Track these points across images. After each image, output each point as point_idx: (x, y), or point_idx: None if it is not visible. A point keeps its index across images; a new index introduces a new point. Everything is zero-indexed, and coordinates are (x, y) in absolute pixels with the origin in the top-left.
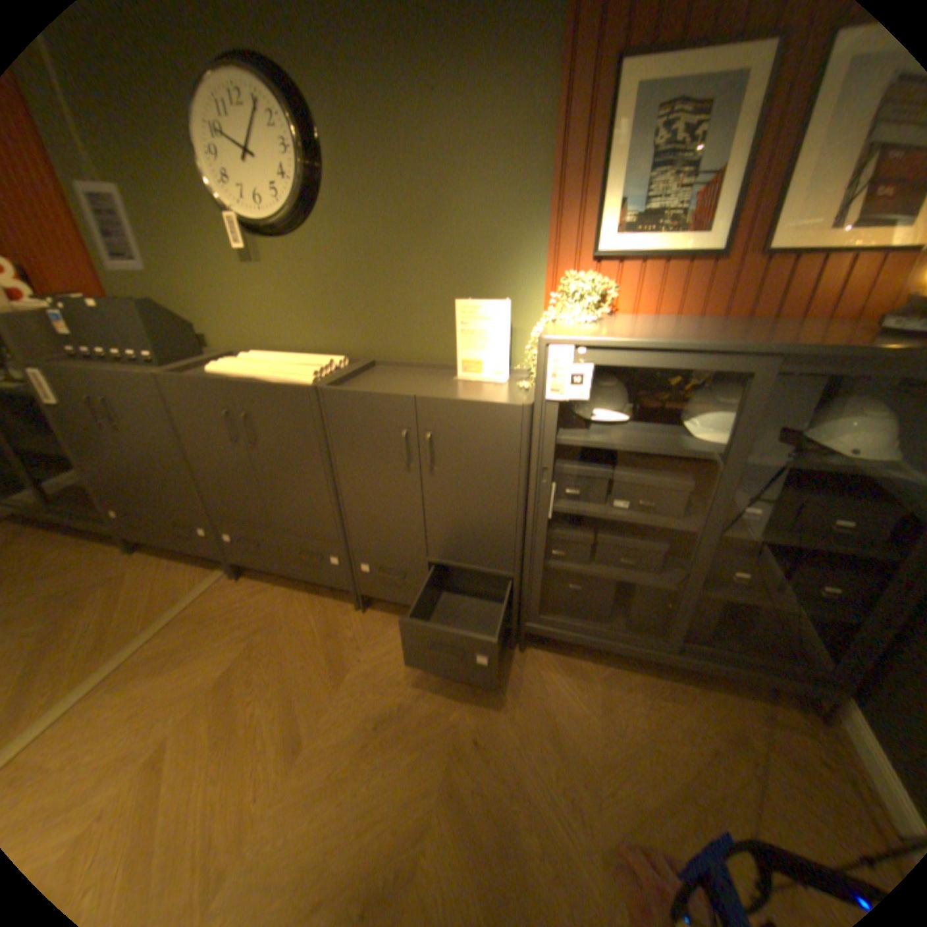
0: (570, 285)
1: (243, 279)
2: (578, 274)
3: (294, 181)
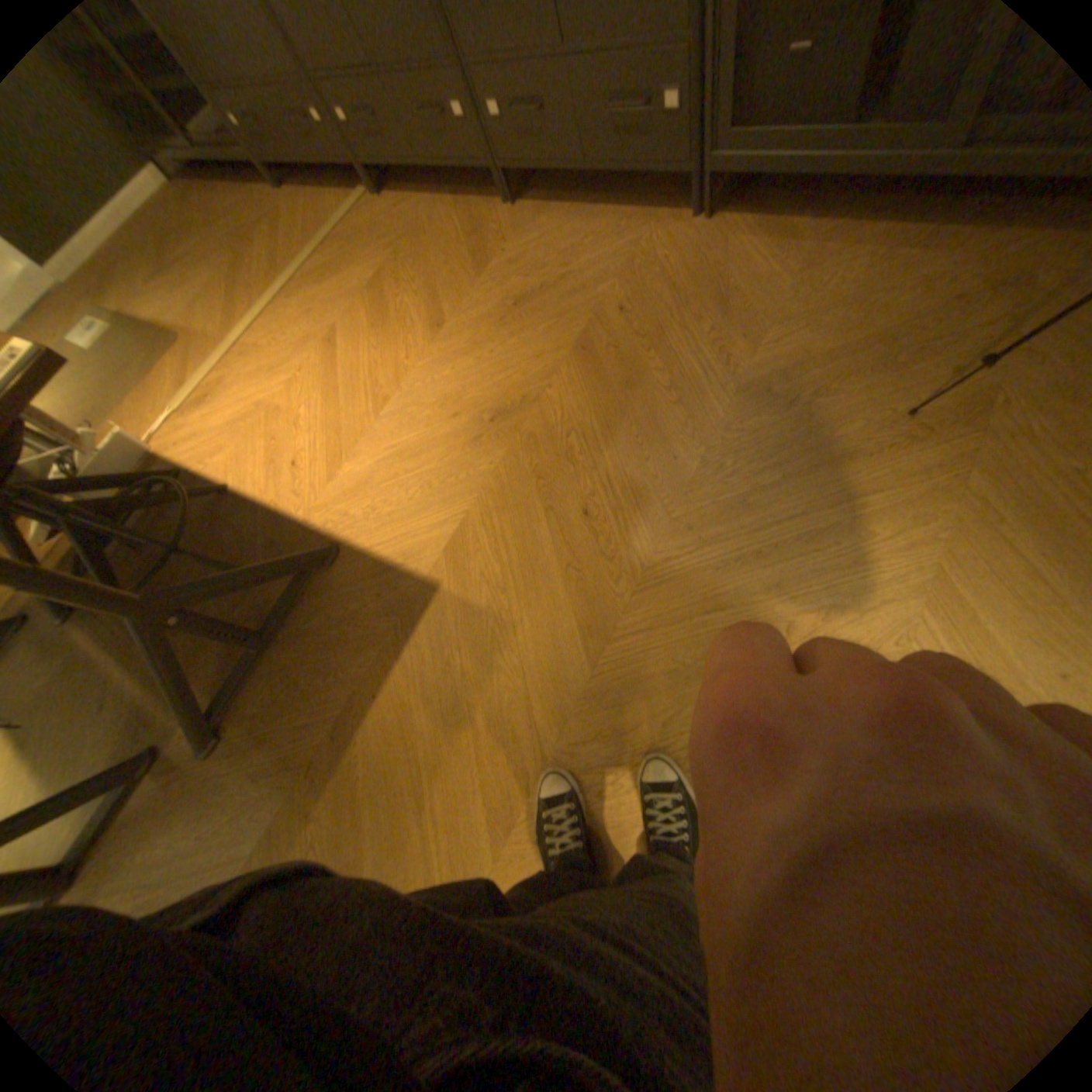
0: None
1: None
2: None
3: None
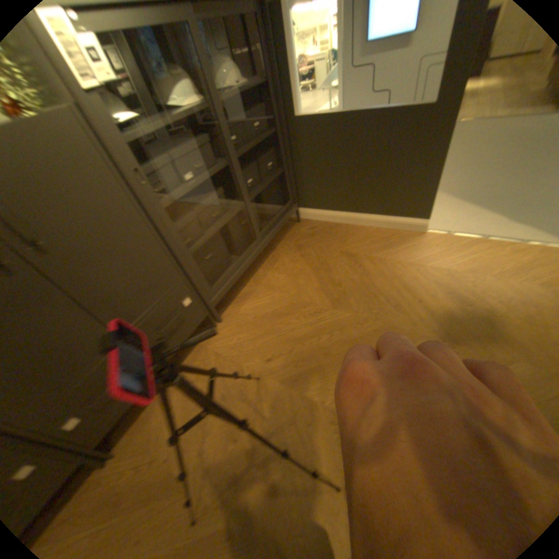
0: None
1: None
2: None
3: None
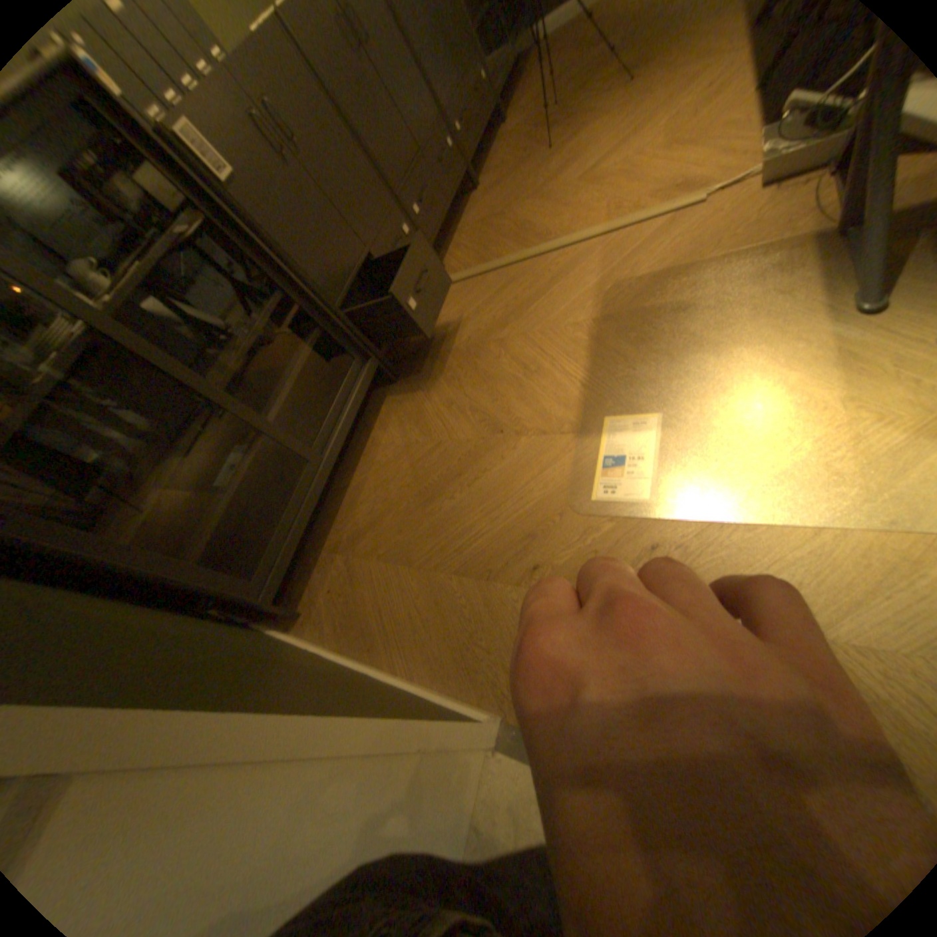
0: None
1: None
2: None
3: None
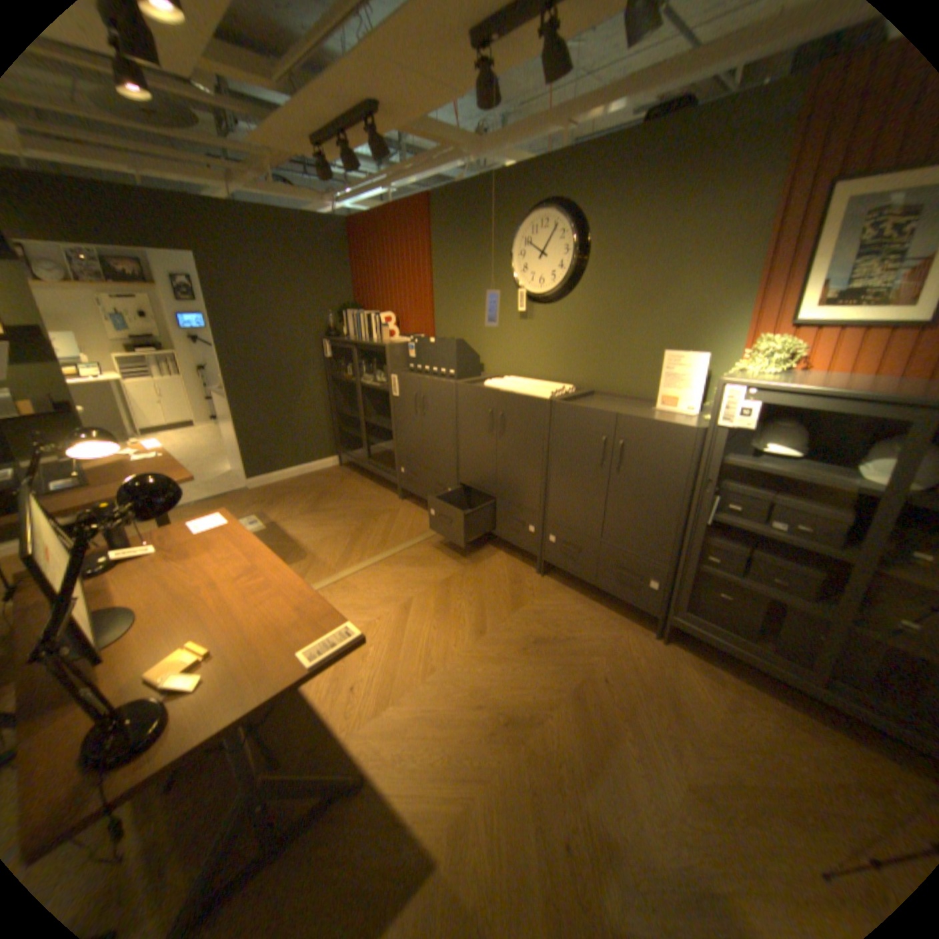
0: (763, 345)
1: (518, 330)
2: (776, 336)
3: (568, 271)
